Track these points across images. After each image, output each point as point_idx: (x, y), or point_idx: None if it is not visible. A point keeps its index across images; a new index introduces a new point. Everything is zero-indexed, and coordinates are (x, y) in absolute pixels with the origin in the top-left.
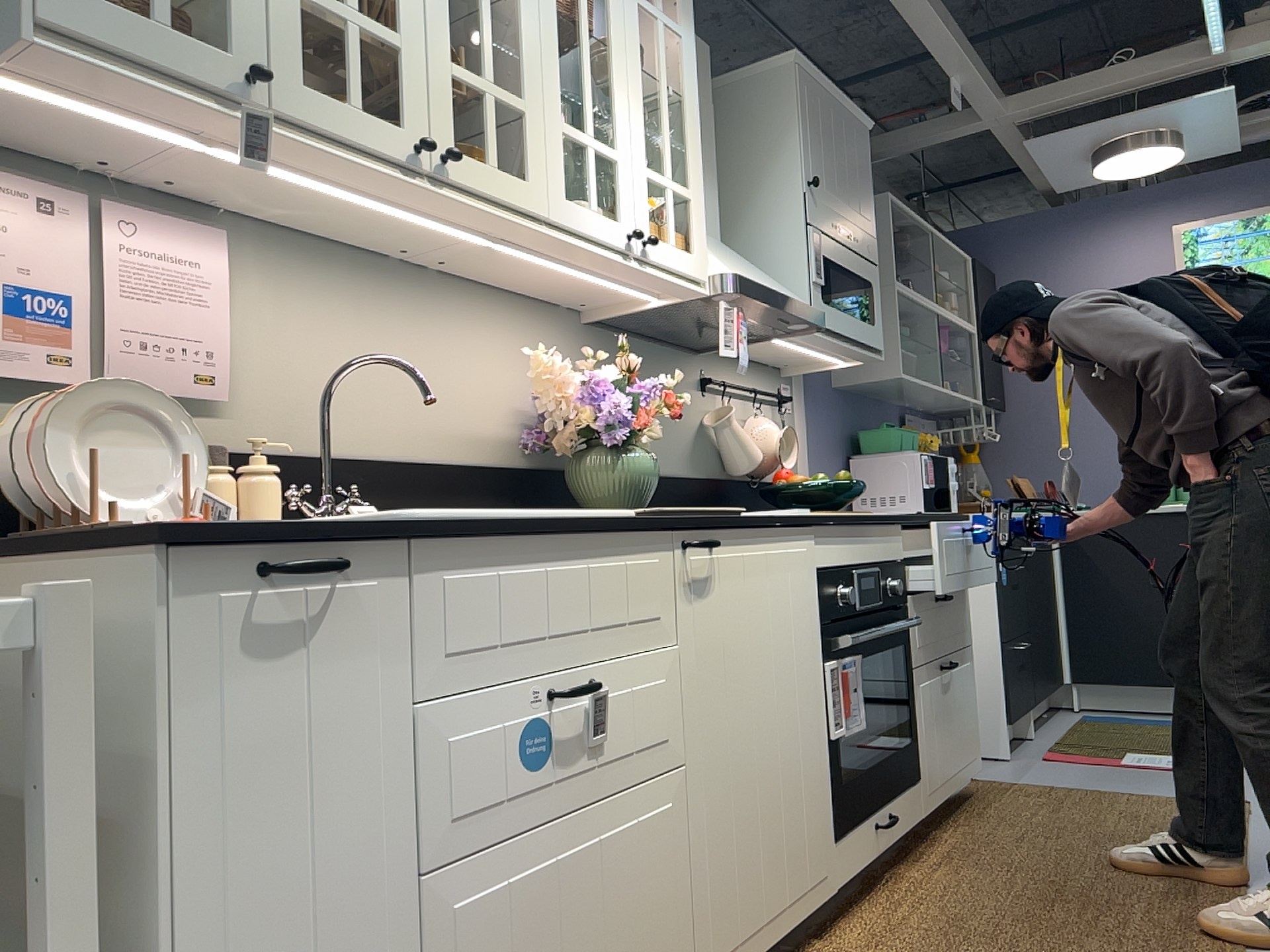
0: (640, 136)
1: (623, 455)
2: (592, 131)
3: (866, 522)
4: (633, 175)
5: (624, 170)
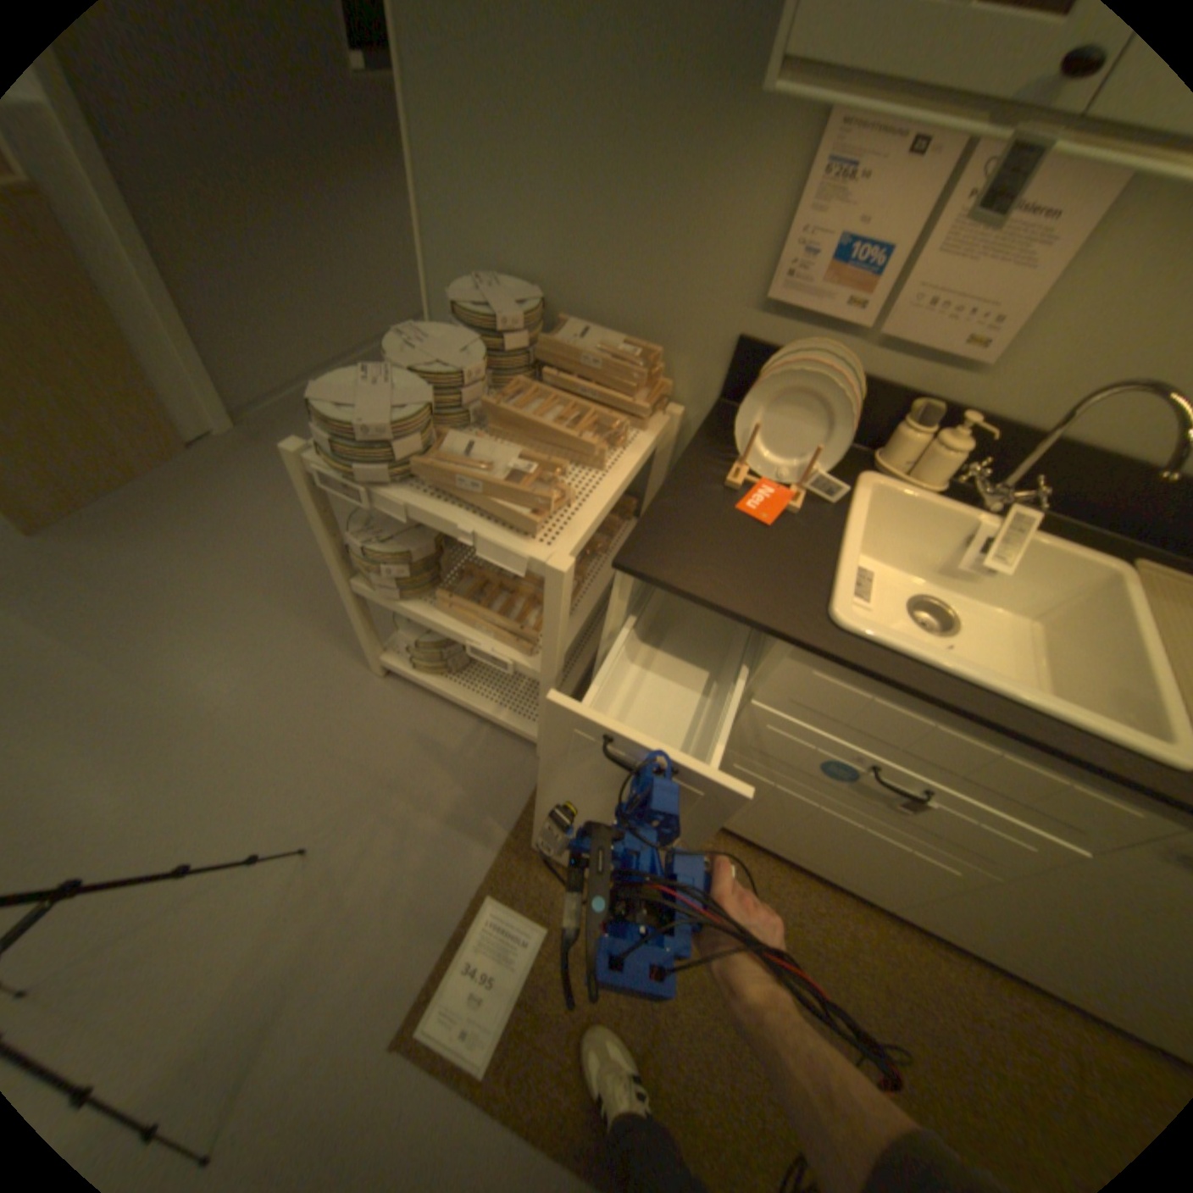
0: None
1: None
2: None
3: None
4: None
5: None
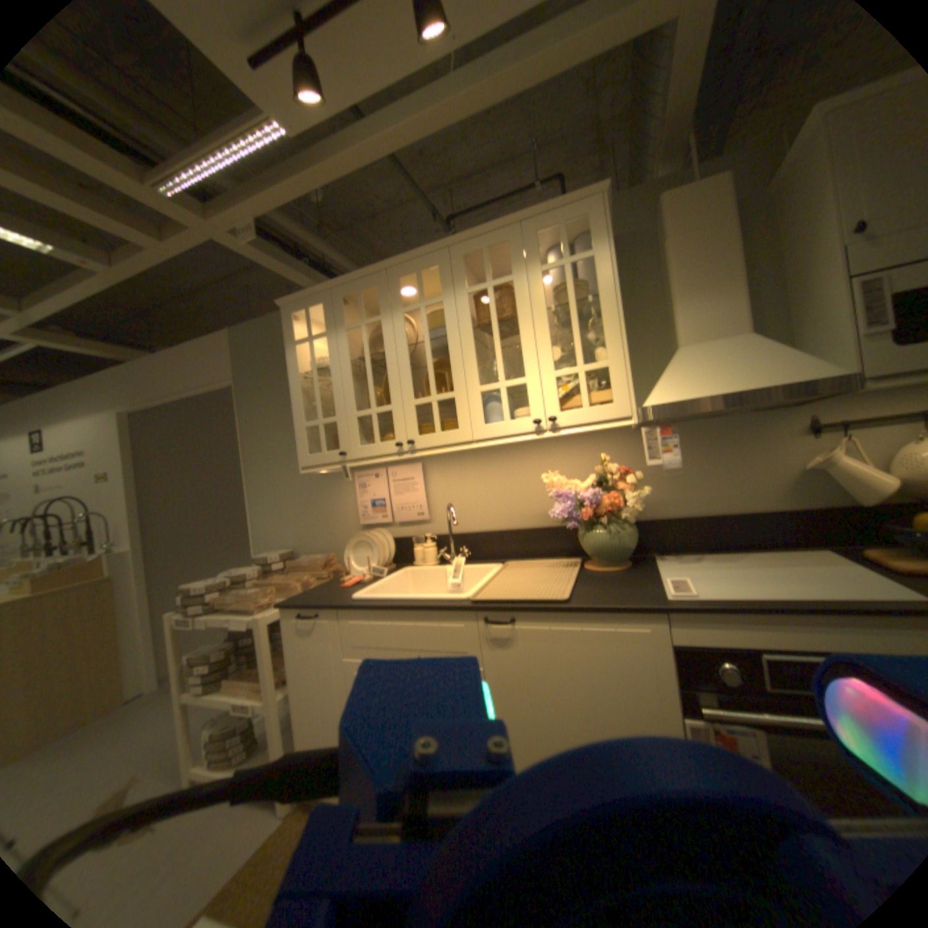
0: (546, 354)
1: (592, 531)
2: (502, 377)
3: (787, 614)
4: (540, 383)
5: (531, 384)
